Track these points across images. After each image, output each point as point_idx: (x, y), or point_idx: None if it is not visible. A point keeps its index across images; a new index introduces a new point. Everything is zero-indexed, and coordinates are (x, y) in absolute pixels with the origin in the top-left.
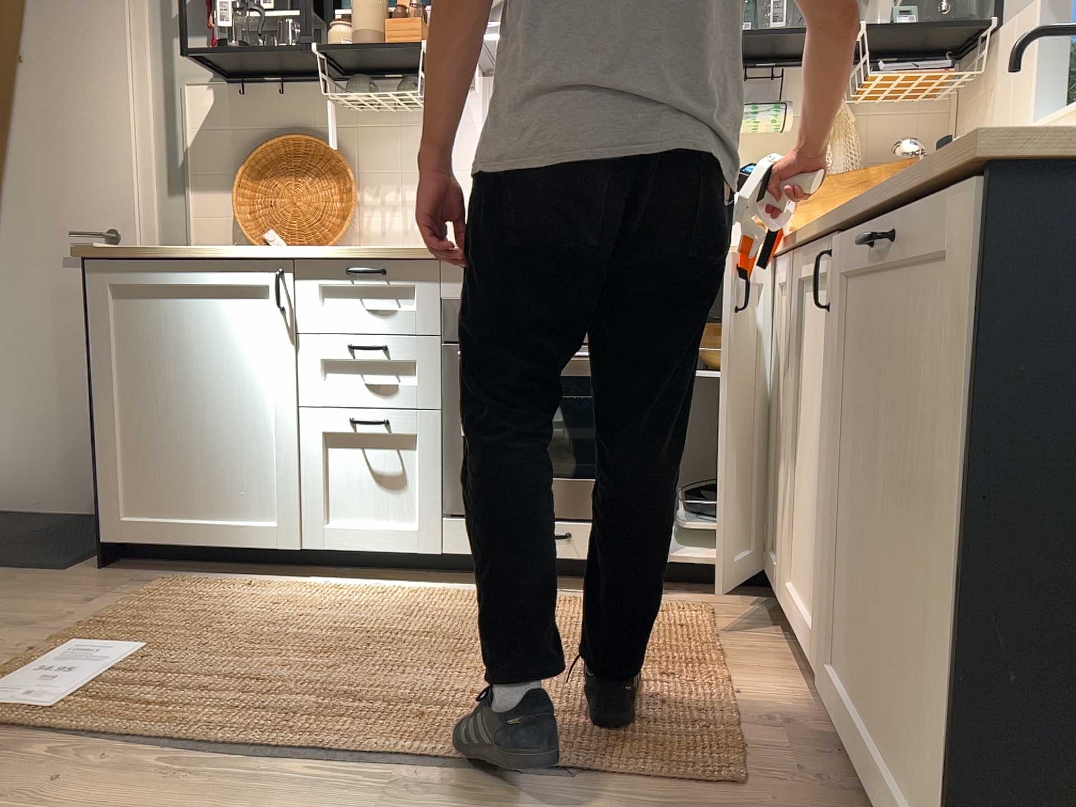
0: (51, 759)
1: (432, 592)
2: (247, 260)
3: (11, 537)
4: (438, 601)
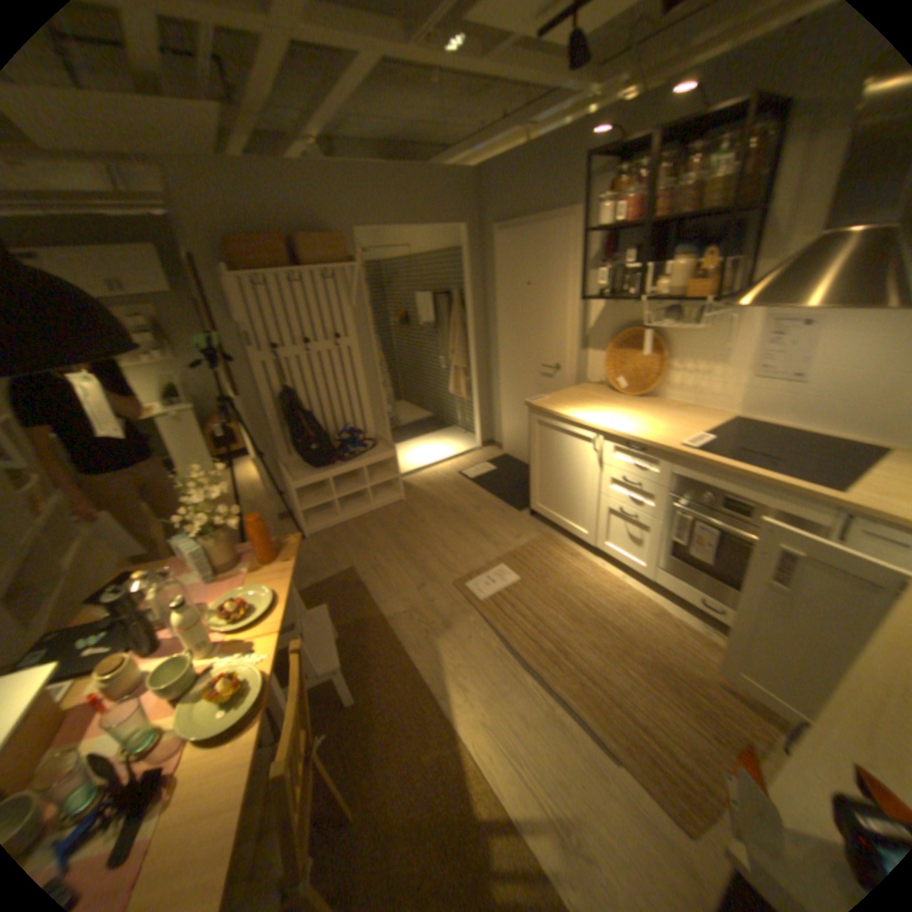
0: (475, 622)
1: (643, 598)
2: (585, 425)
3: (514, 481)
4: (641, 606)
